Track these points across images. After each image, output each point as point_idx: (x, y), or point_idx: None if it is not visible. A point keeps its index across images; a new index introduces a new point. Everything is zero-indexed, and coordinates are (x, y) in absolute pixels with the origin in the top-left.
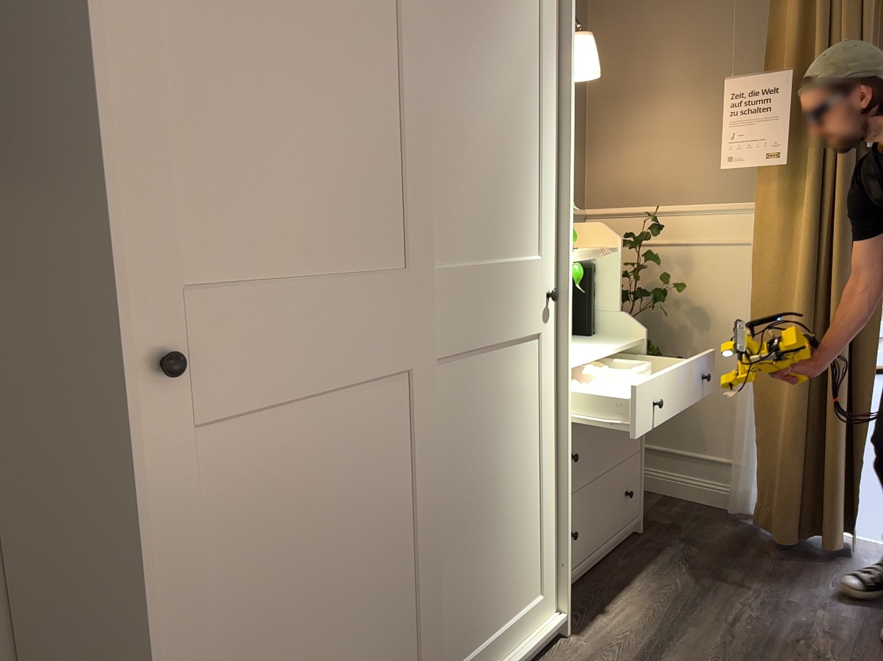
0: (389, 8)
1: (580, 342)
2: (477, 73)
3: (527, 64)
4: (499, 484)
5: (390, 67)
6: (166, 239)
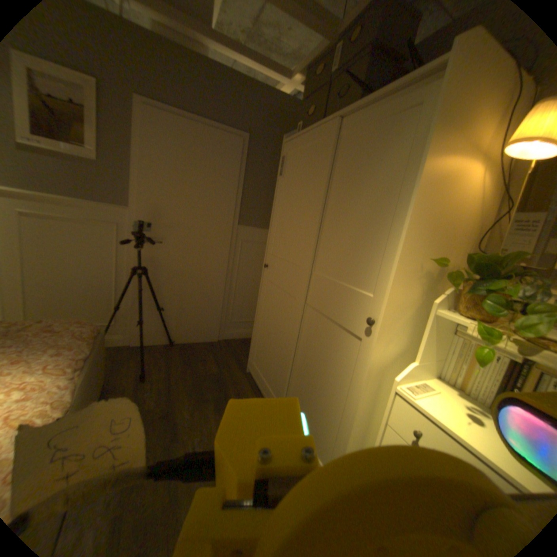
0: (315, 189)
1: None
2: (351, 198)
3: (389, 183)
4: (320, 381)
5: (311, 206)
6: (271, 246)
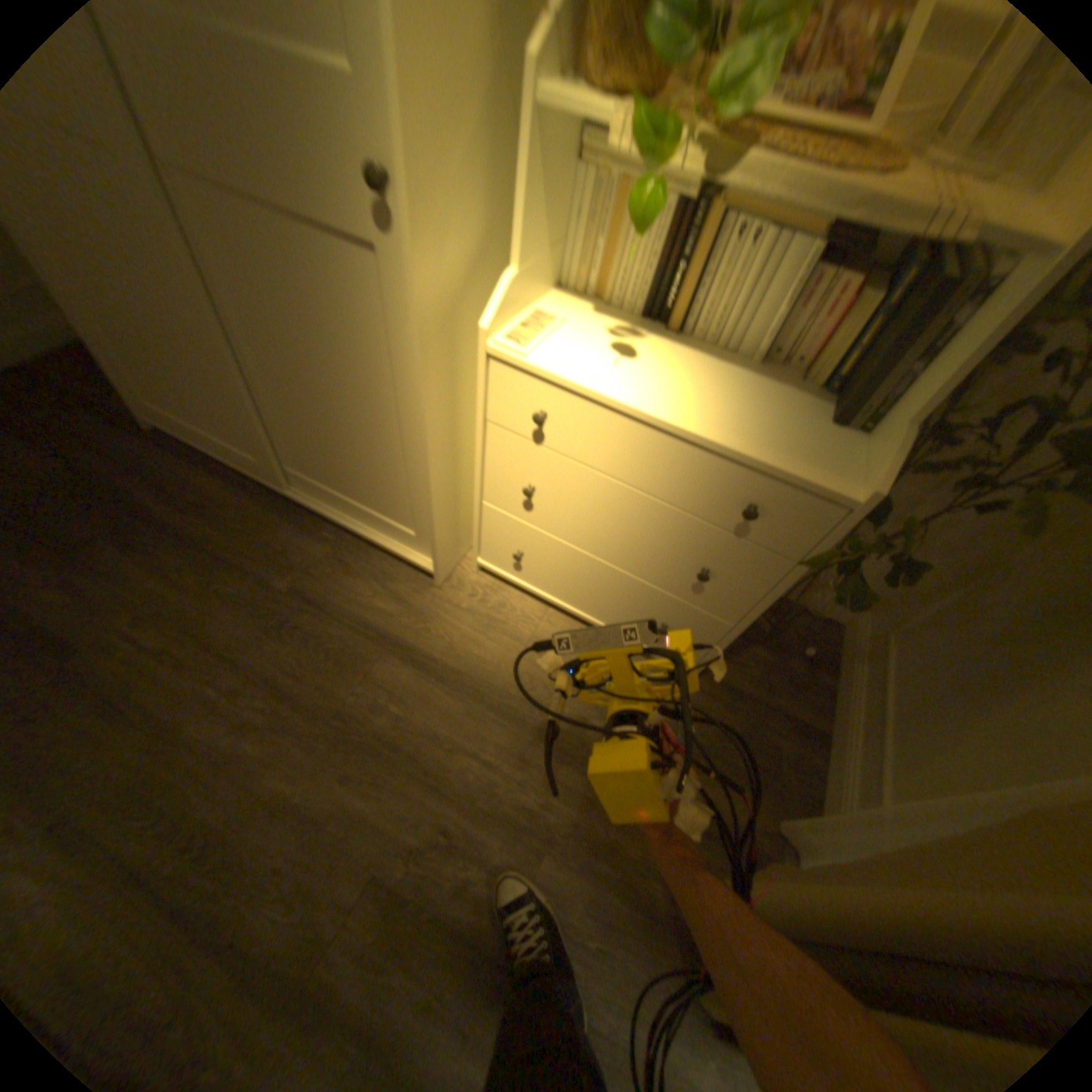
0: None
1: (756, 399)
2: None
3: None
4: (325, 387)
5: None
6: None
